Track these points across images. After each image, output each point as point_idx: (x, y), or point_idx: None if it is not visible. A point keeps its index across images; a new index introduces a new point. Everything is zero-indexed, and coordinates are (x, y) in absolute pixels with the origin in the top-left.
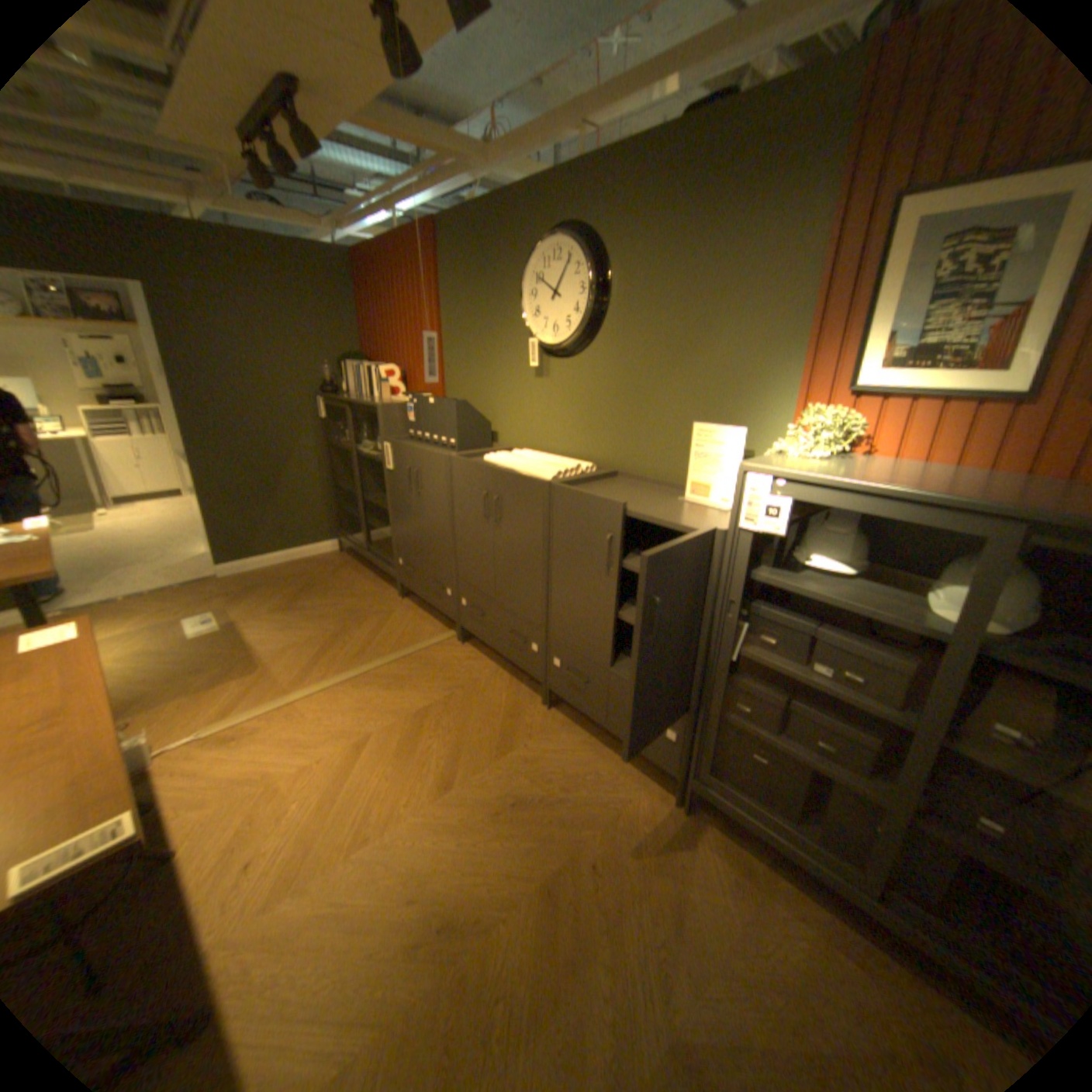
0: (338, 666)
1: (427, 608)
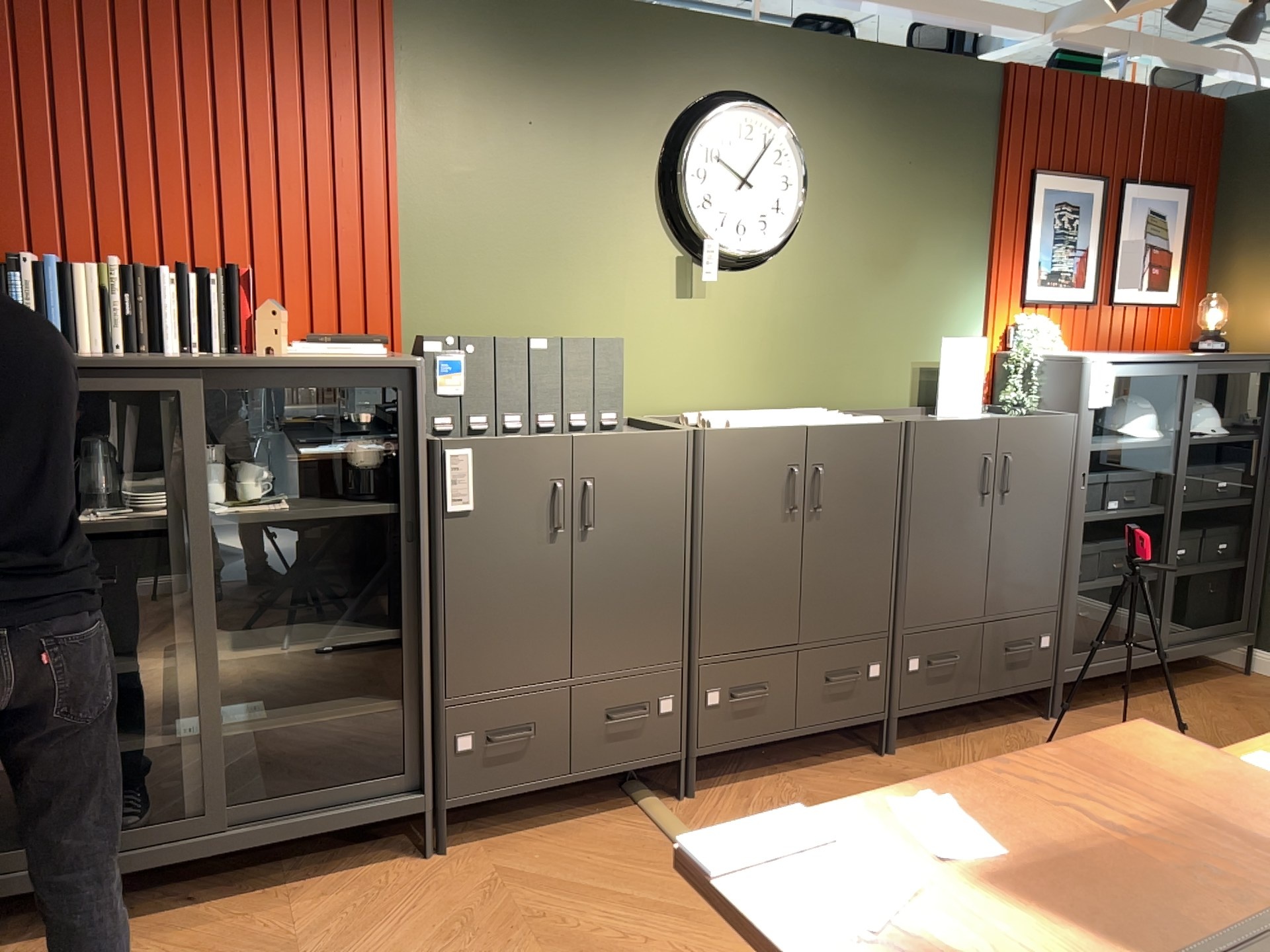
0: (719, 947)
1: (514, 825)
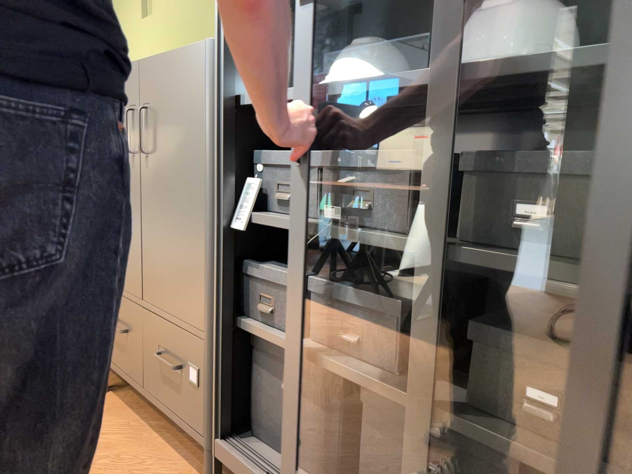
0: None
1: None
